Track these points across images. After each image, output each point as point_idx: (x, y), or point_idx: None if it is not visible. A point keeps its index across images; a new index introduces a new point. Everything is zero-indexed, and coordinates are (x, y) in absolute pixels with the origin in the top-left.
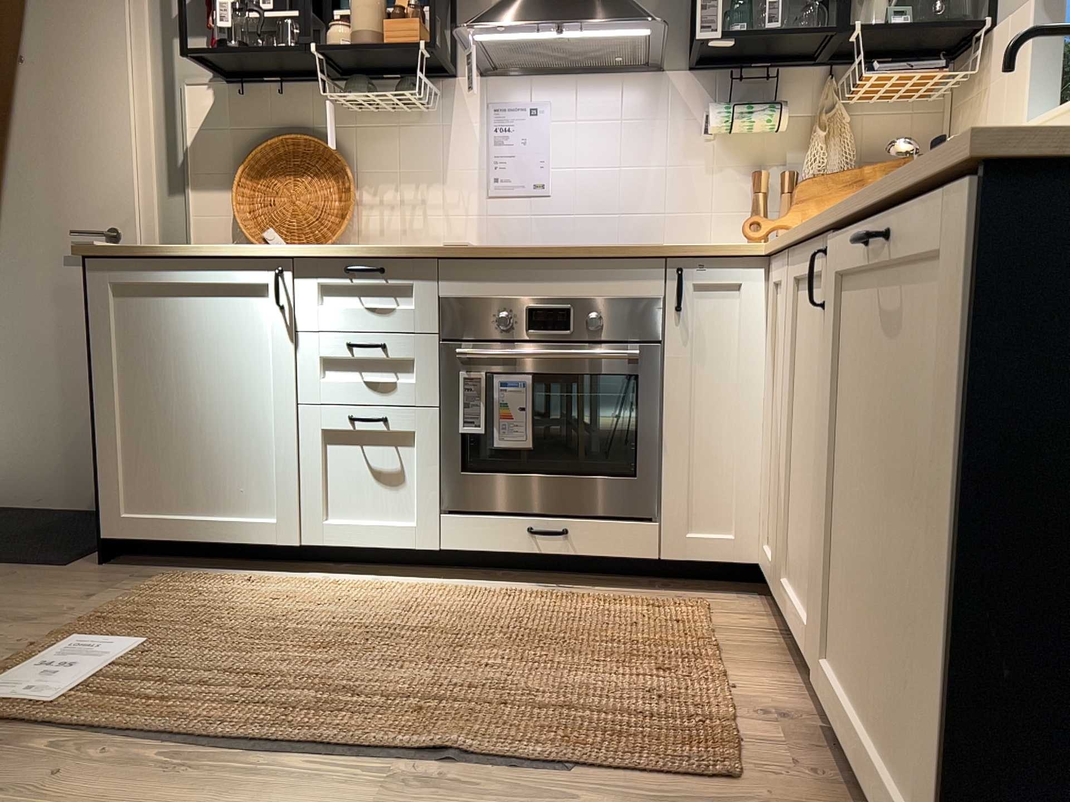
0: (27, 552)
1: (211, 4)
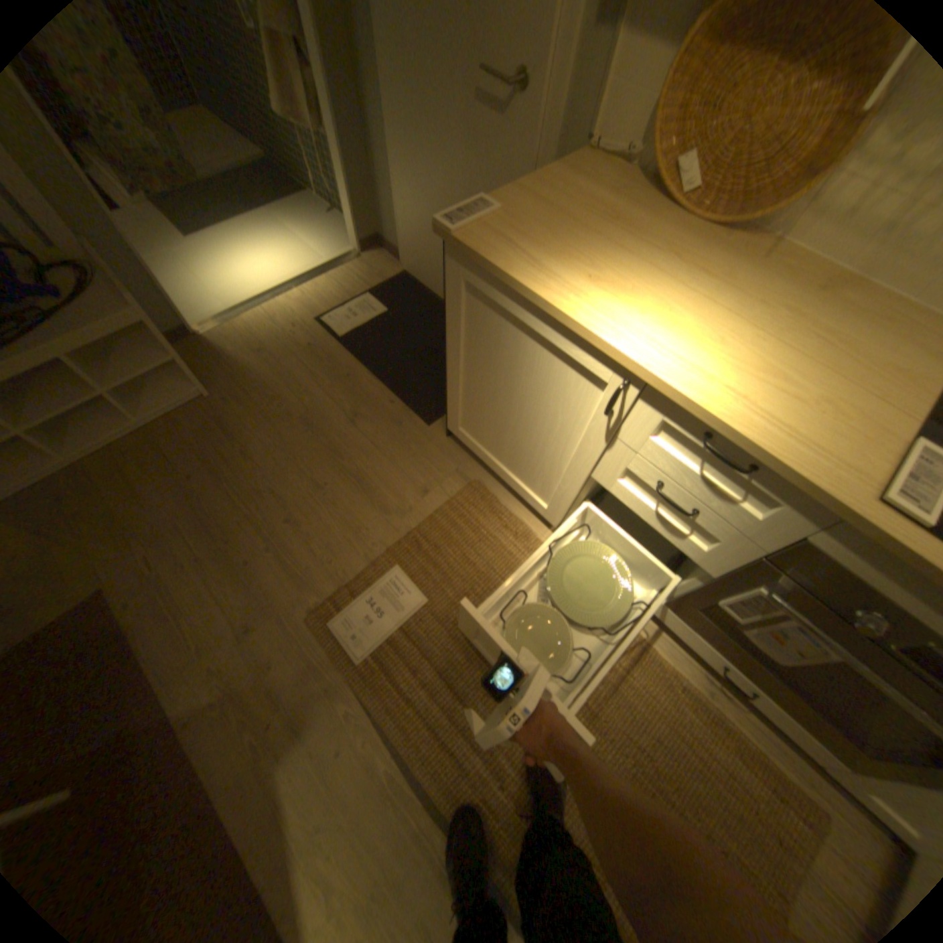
0: (417, 387)
1: None
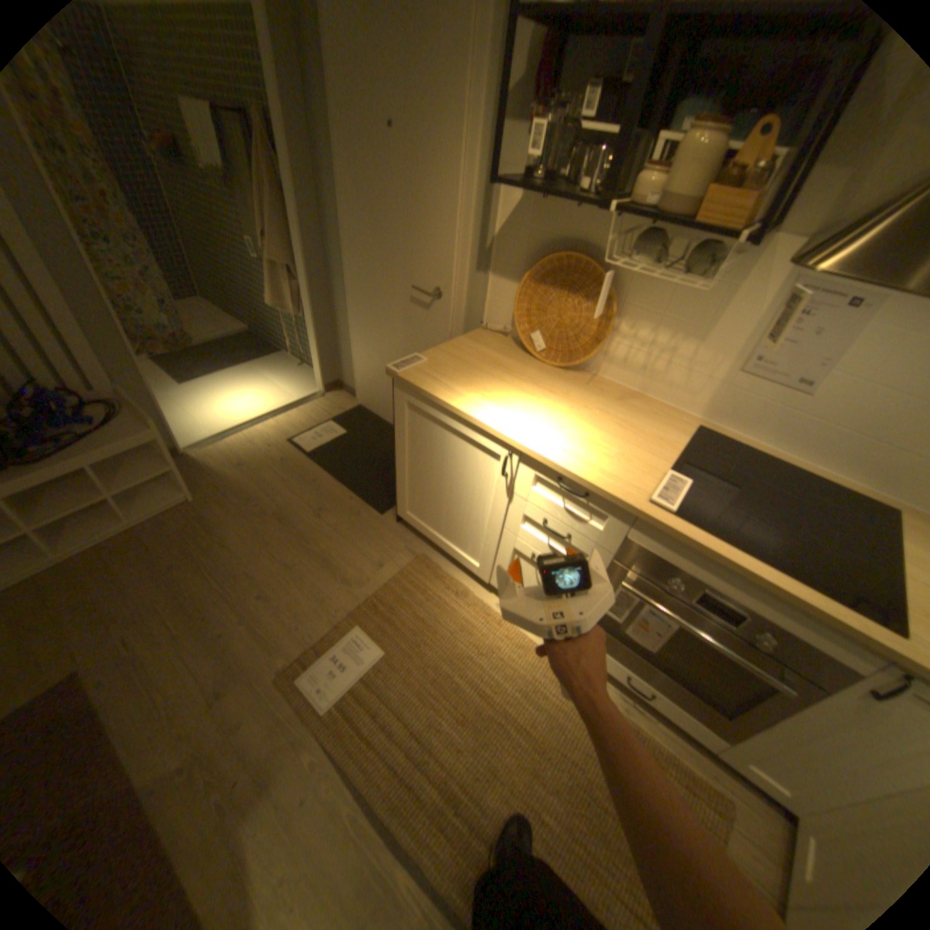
0: (371, 487)
1: (544, 78)
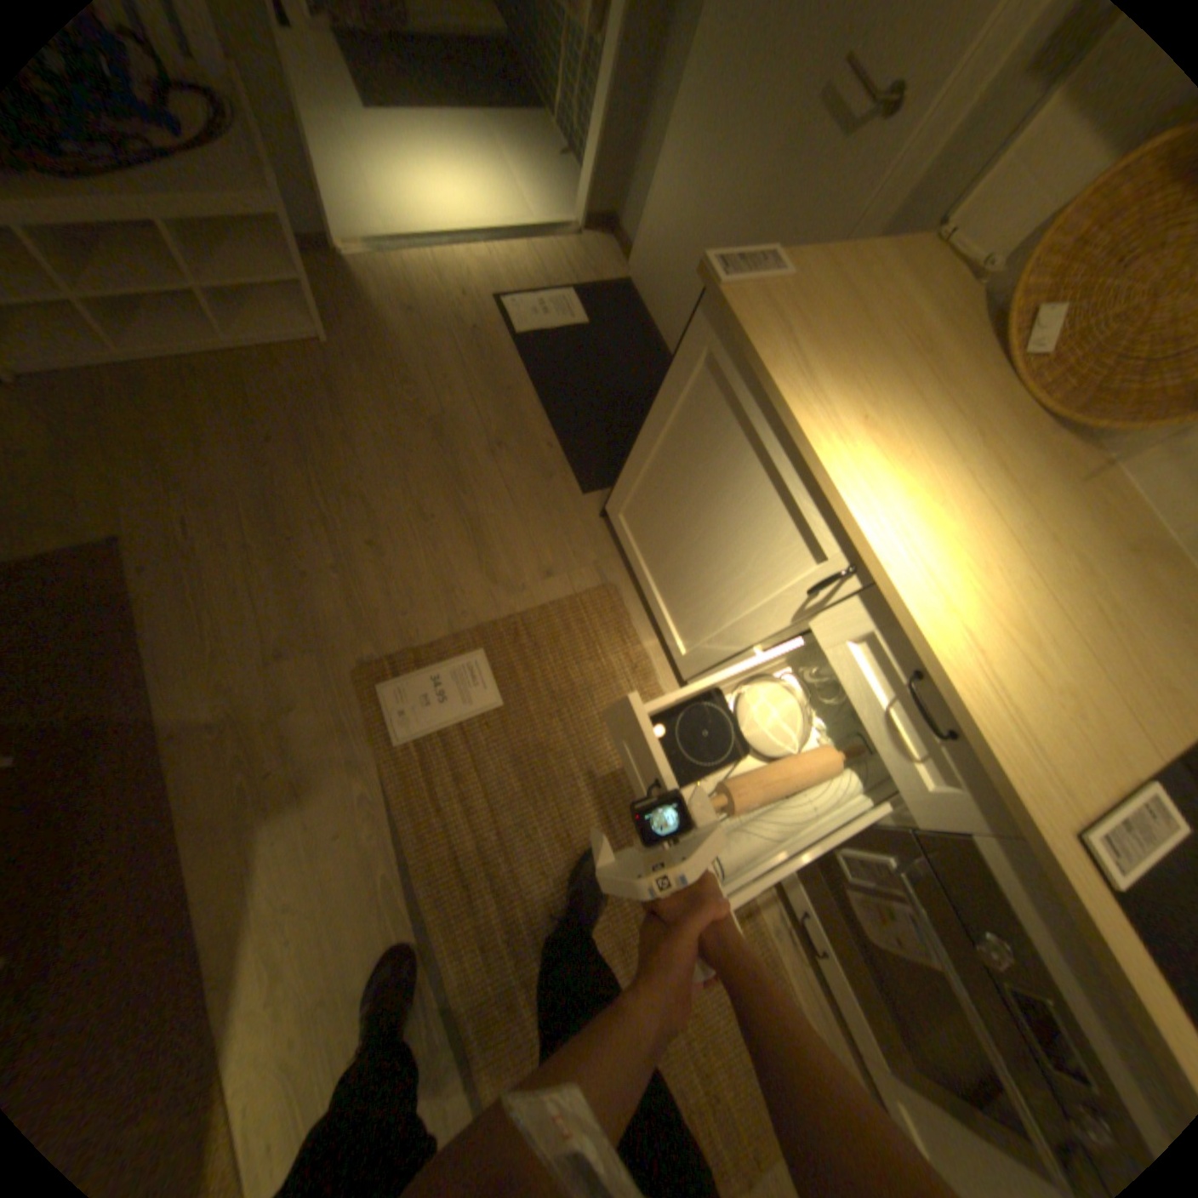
0: (586, 441)
1: None
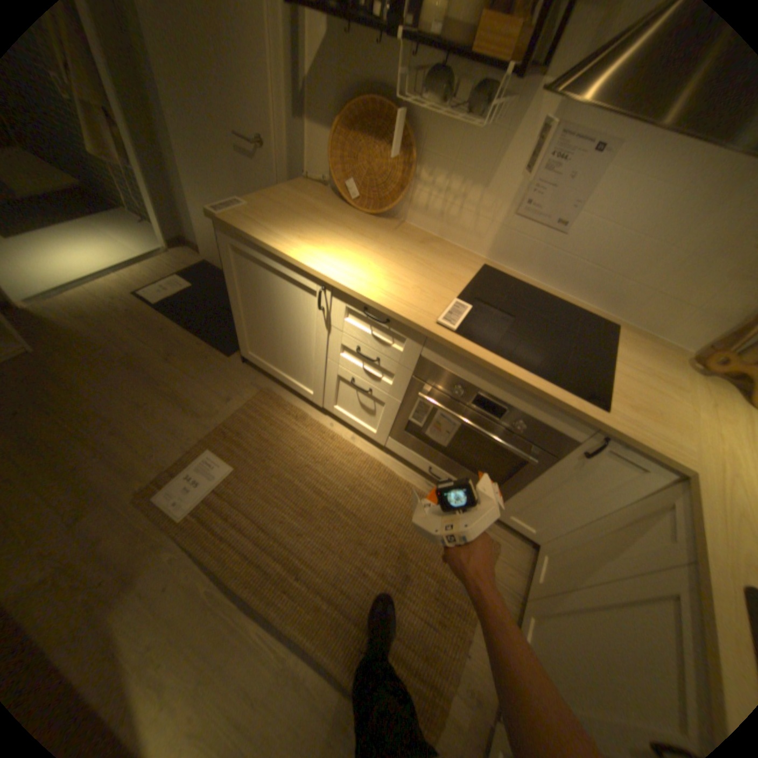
0: (217, 334)
1: None
